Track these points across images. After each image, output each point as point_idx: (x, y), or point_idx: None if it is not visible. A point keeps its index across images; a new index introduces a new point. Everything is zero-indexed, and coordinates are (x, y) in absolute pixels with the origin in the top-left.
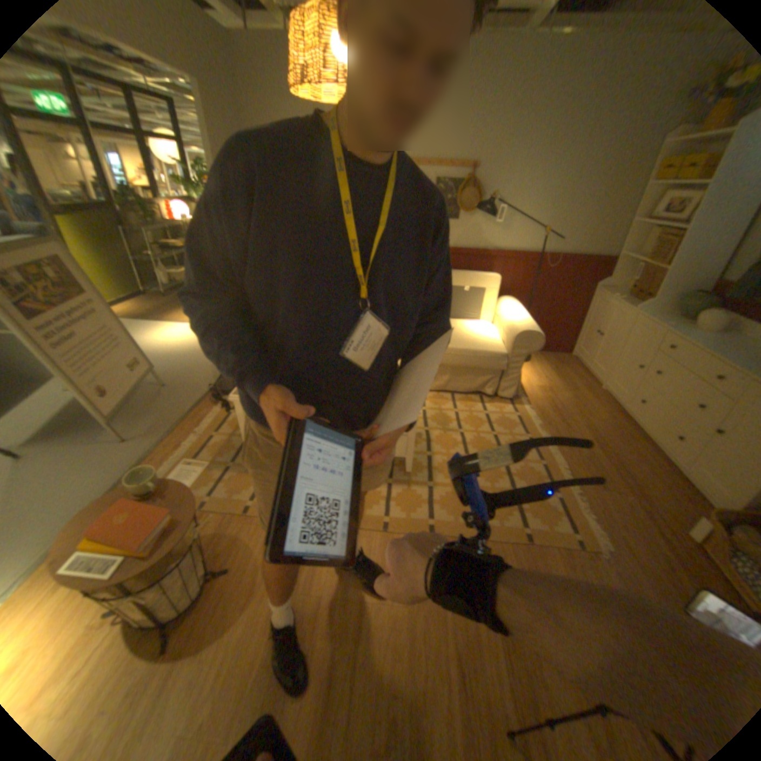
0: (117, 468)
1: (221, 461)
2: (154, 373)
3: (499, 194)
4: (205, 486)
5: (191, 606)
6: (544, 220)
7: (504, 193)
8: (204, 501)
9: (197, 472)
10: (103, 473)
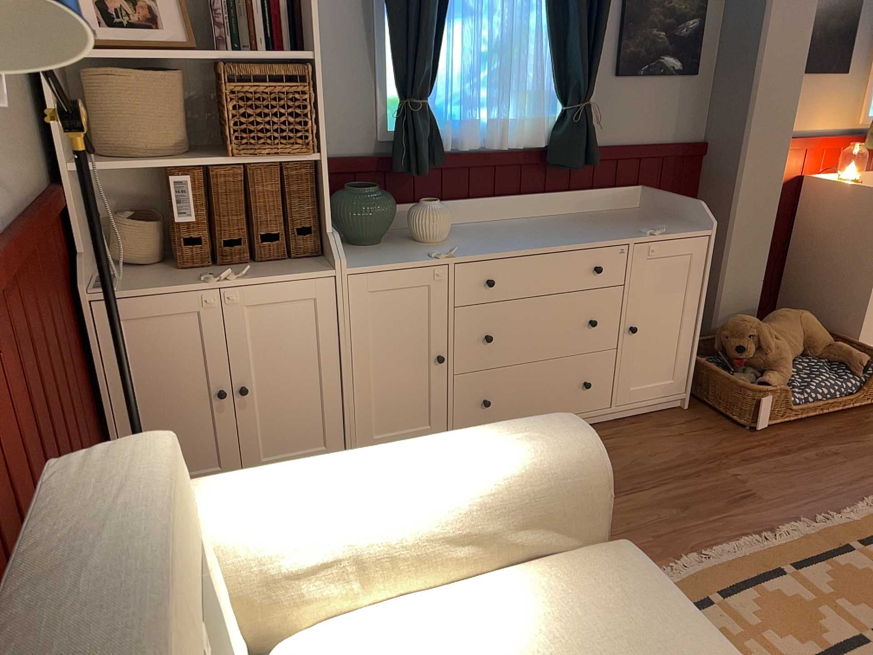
0: None
1: None
2: None
3: None
4: None
5: None
6: None
7: None
8: None
9: None
10: None
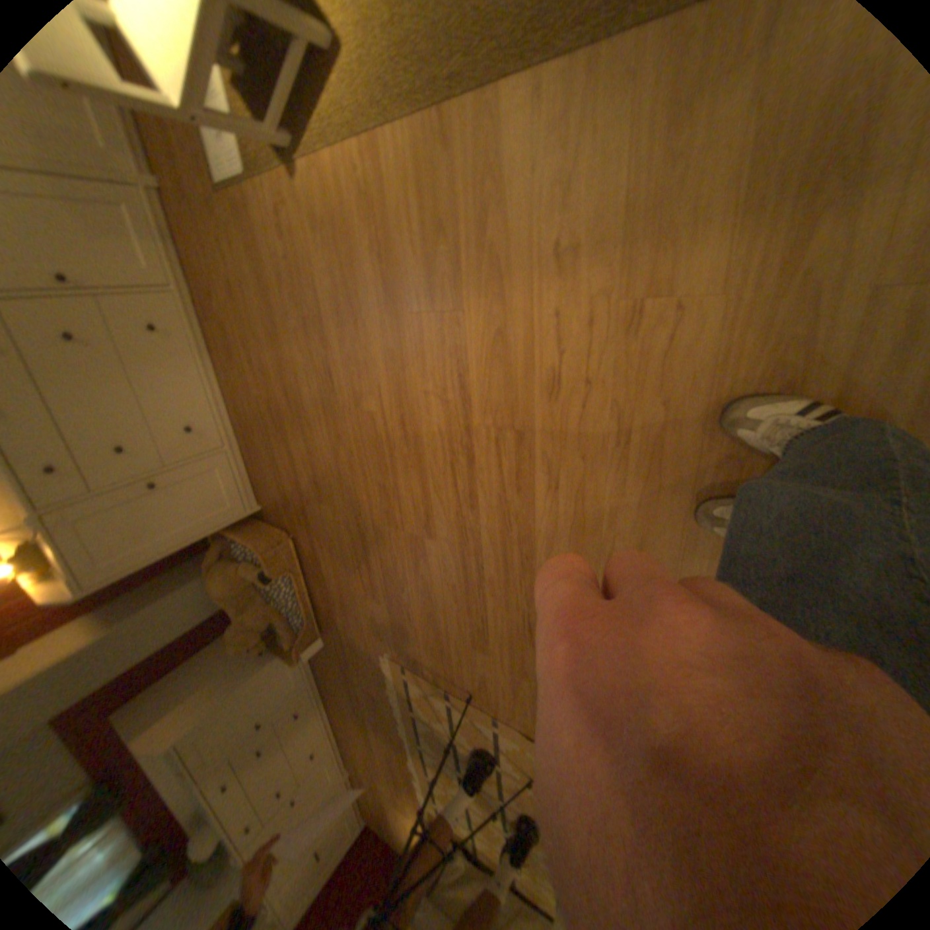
0: None
1: None
2: None
3: None
4: None
5: None
6: None
7: None
8: None
9: None
10: None
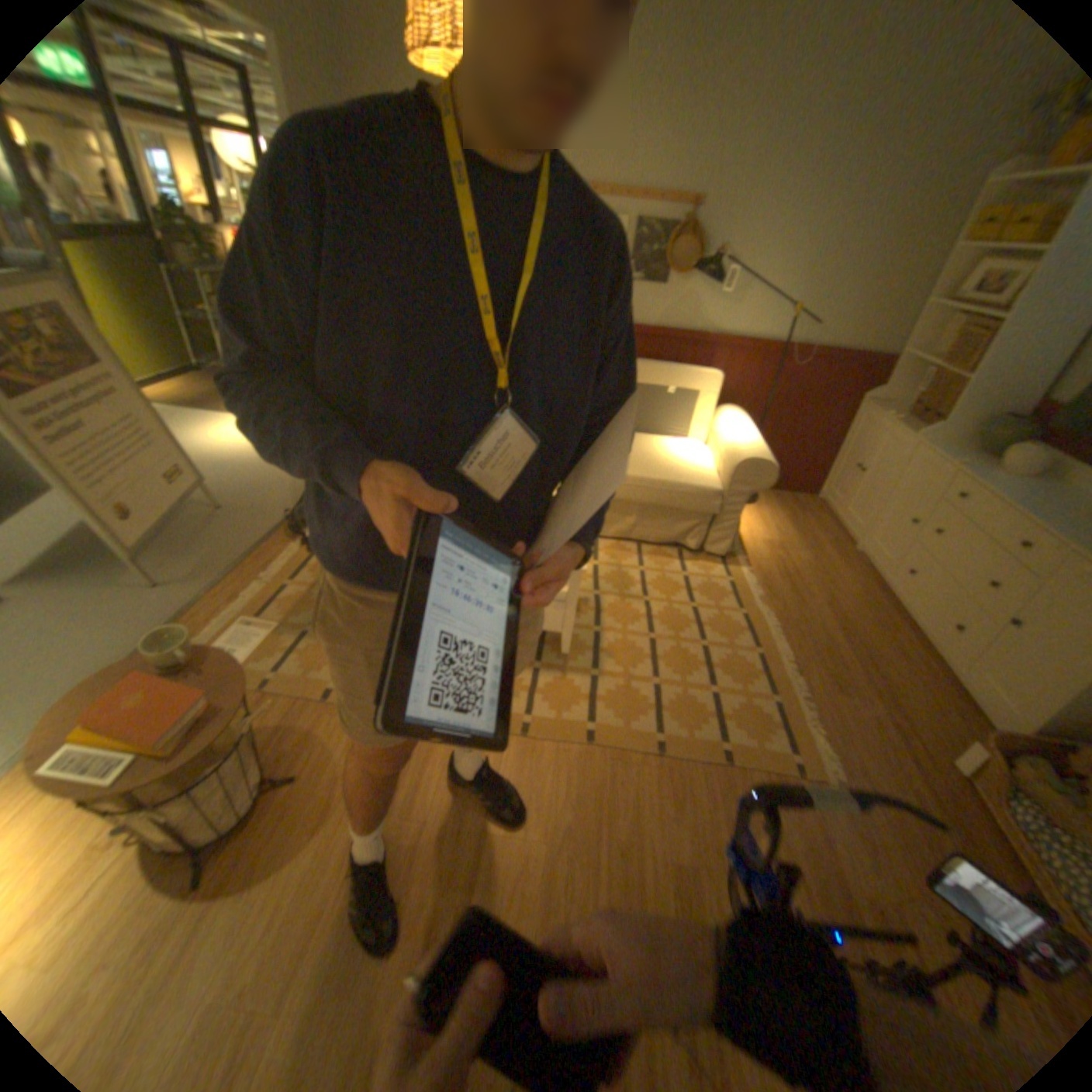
0: (144, 623)
1: (295, 622)
2: (205, 488)
3: (731, 248)
4: (269, 657)
5: (239, 825)
6: (794, 293)
7: (738, 247)
8: (268, 678)
9: (259, 636)
10: (122, 630)
